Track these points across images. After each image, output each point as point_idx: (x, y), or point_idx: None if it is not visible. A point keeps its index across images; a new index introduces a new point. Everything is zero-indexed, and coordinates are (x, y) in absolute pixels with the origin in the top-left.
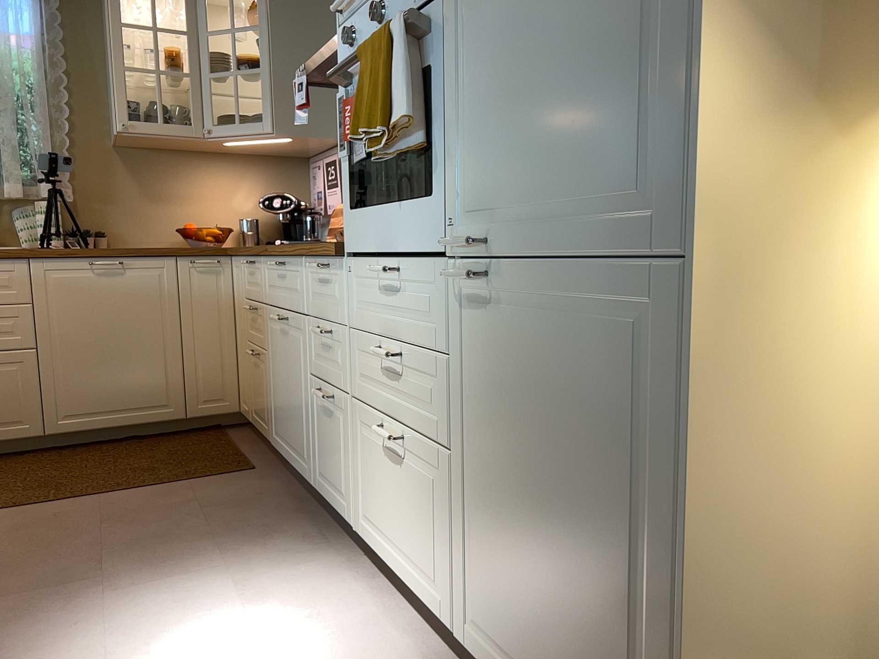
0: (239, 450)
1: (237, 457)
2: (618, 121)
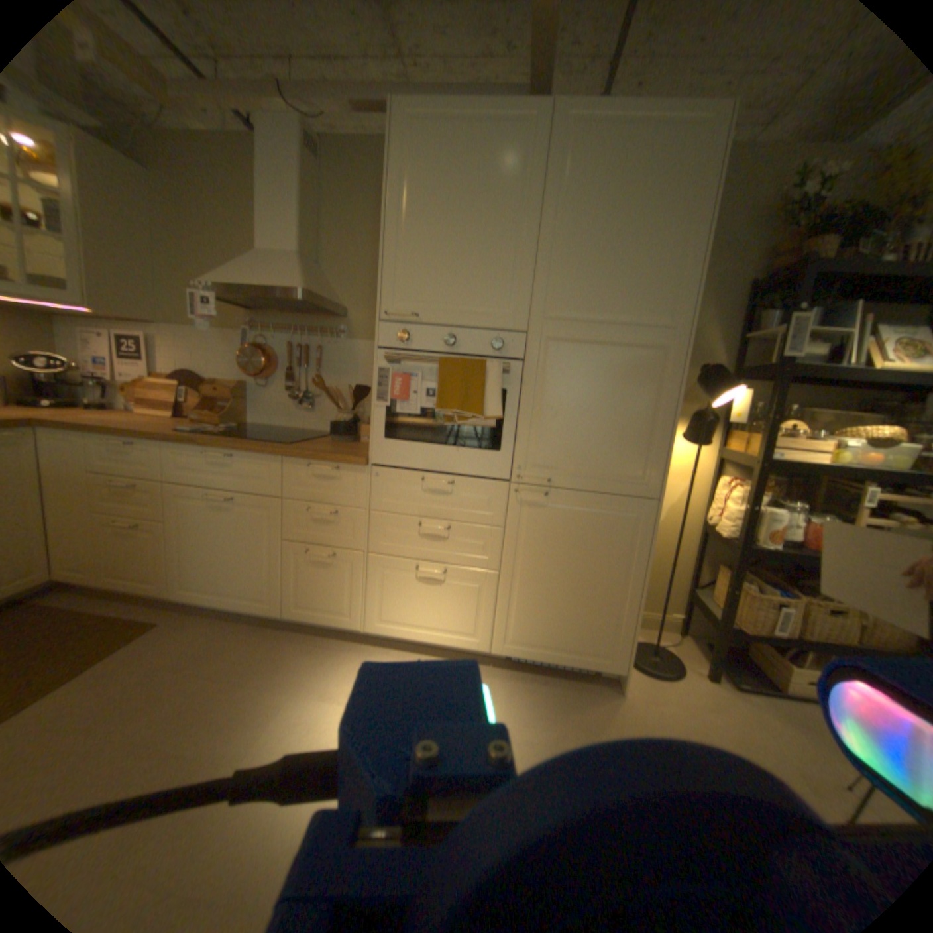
0: (95, 617)
1: (110, 623)
2: (628, 451)
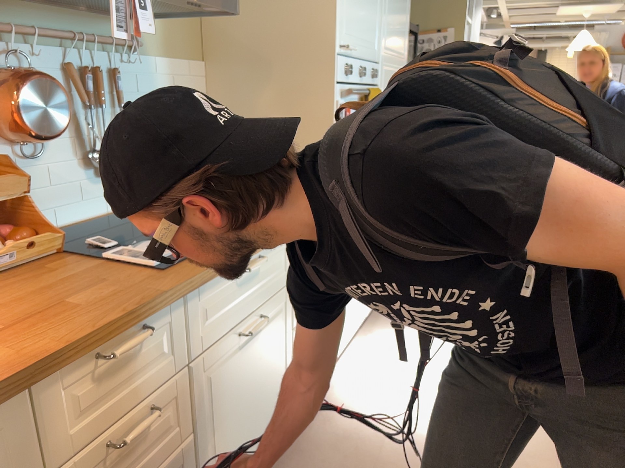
0: None
1: None
2: None
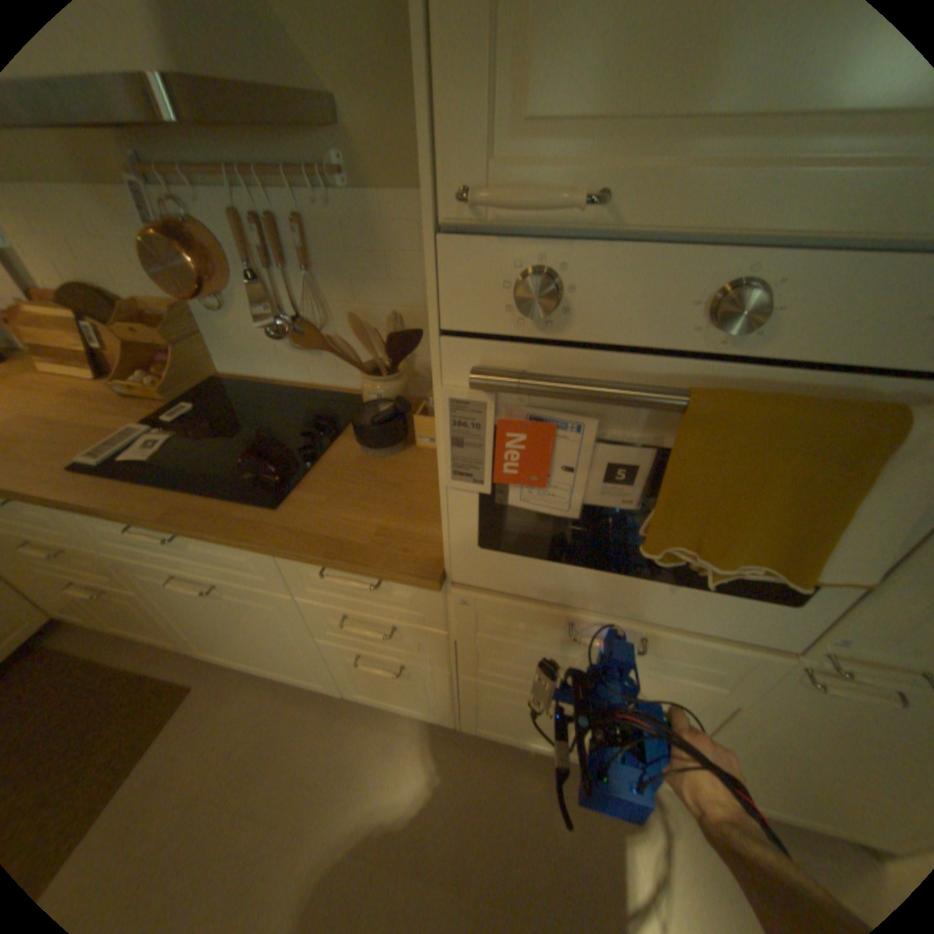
0: (119, 670)
1: (136, 683)
2: None
